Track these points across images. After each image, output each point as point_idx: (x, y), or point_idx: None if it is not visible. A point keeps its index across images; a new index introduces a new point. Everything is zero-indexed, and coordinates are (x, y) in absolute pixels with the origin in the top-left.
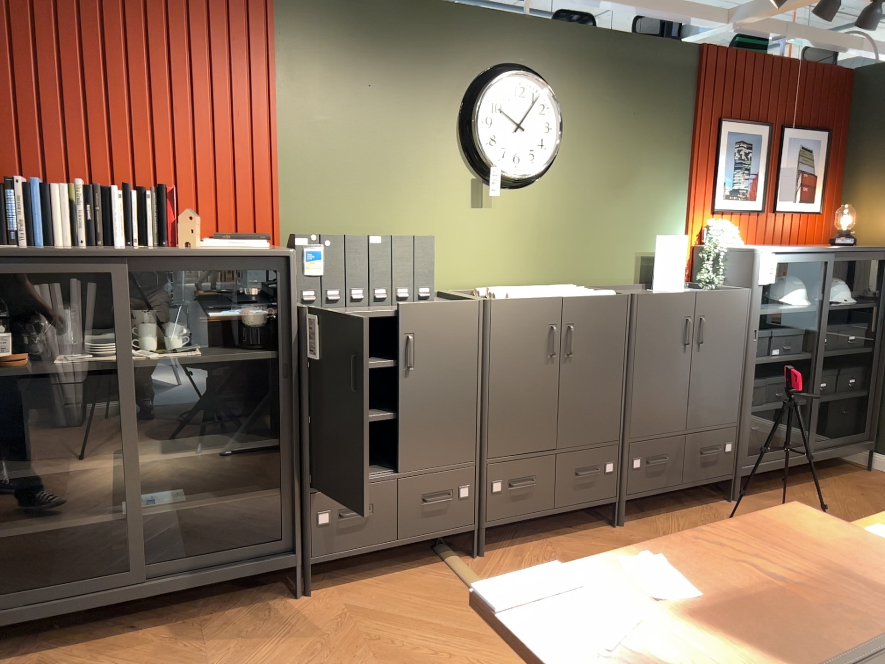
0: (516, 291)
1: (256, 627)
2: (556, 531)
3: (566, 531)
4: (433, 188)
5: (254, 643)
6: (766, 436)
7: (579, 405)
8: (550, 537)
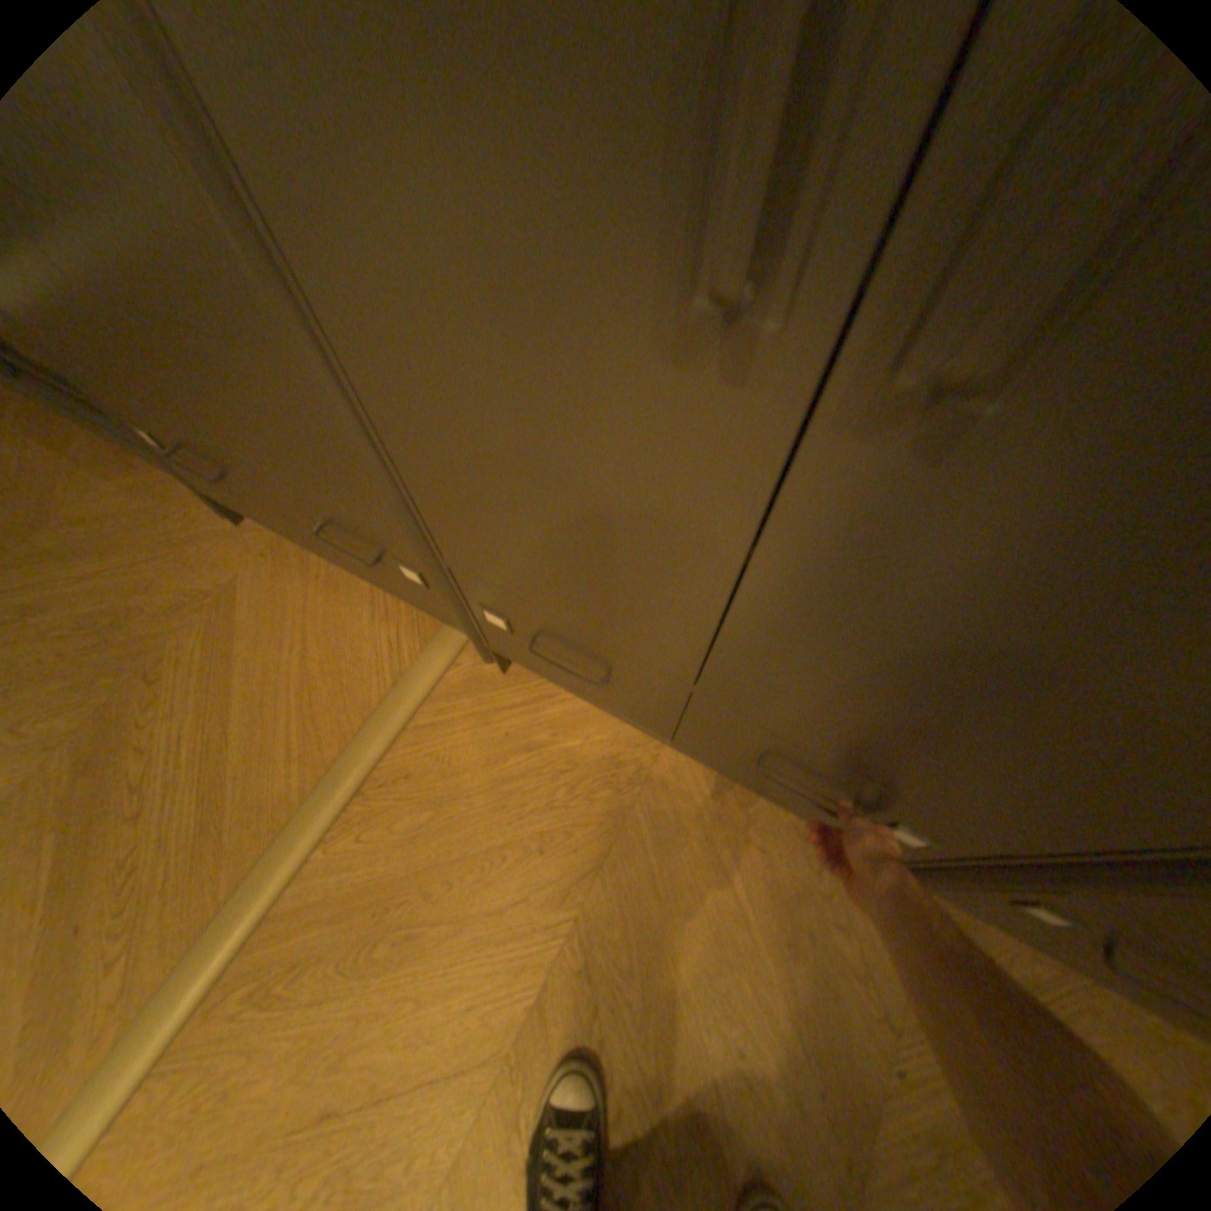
0: None
1: (133, 527)
2: None
3: None
4: None
5: (93, 552)
6: None
7: (858, 671)
8: None
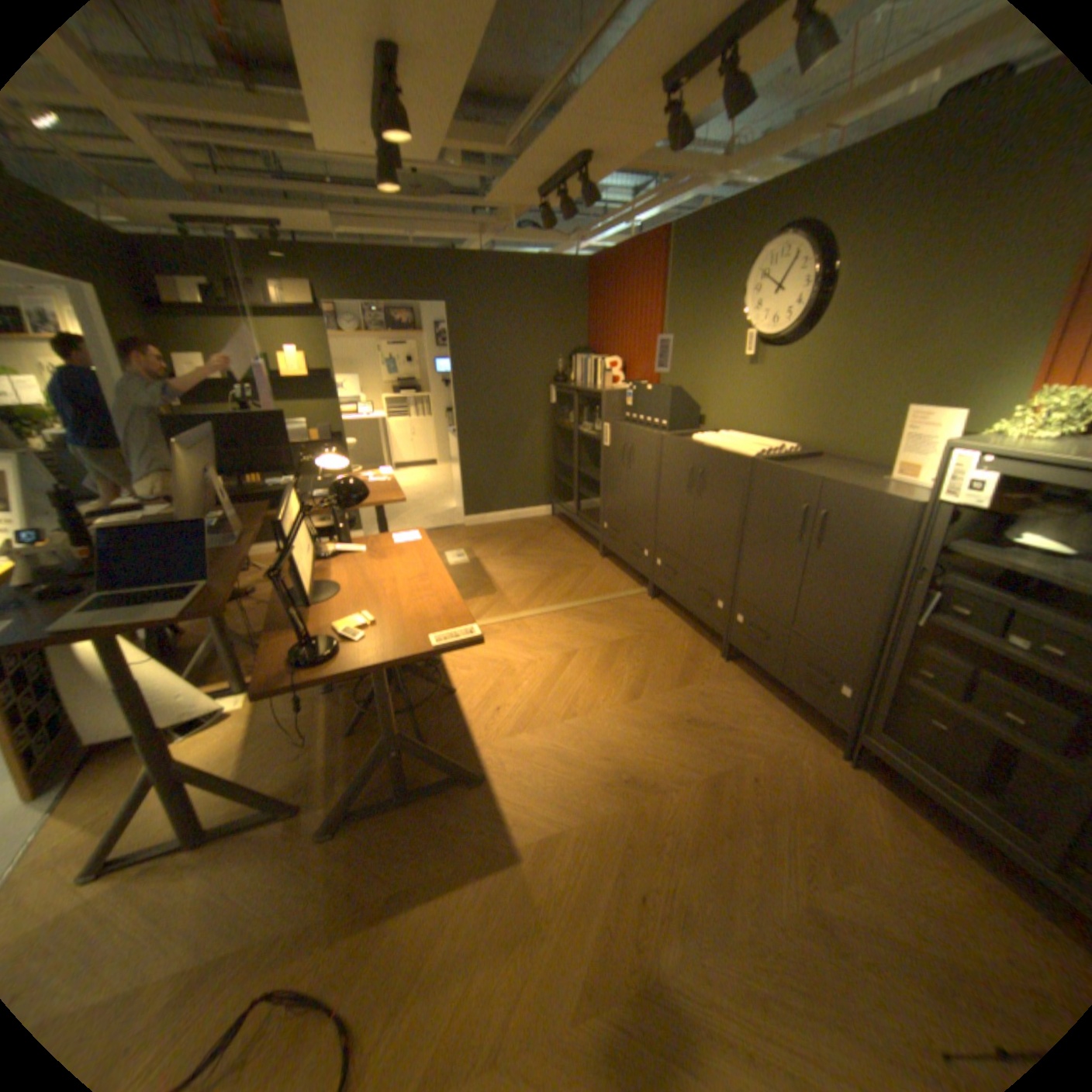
0: (706, 436)
1: (578, 552)
2: (701, 630)
3: (705, 634)
4: (727, 350)
5: (567, 552)
6: (966, 758)
7: (703, 537)
8: (691, 626)
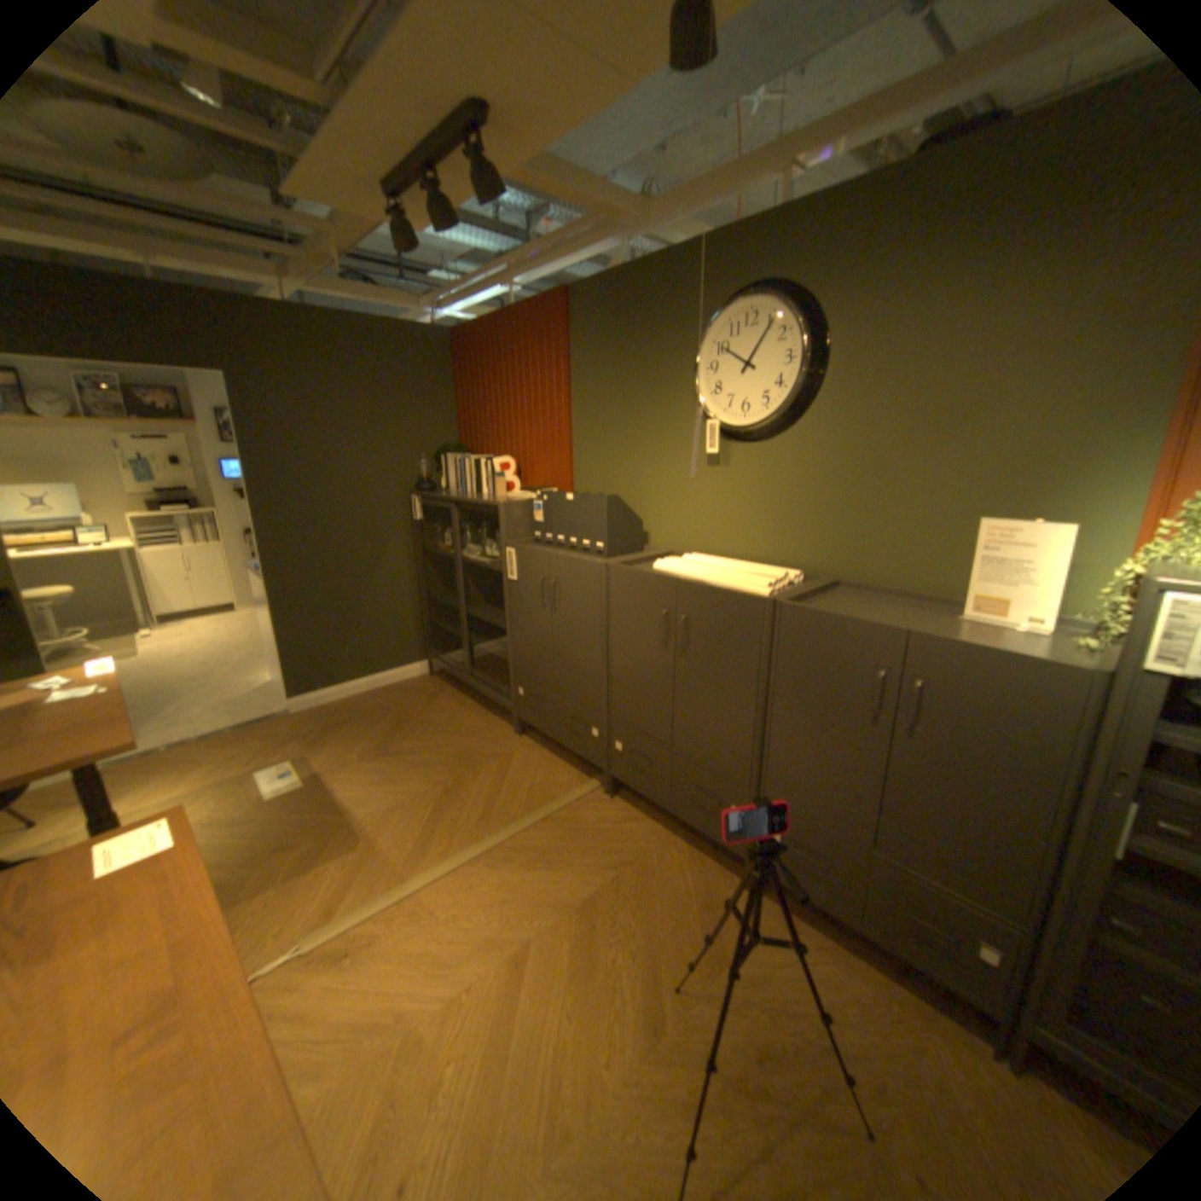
0: (673, 564)
1: (483, 731)
2: (698, 840)
3: (705, 847)
4: (672, 448)
5: (467, 735)
6: None
7: (696, 713)
8: (682, 837)
